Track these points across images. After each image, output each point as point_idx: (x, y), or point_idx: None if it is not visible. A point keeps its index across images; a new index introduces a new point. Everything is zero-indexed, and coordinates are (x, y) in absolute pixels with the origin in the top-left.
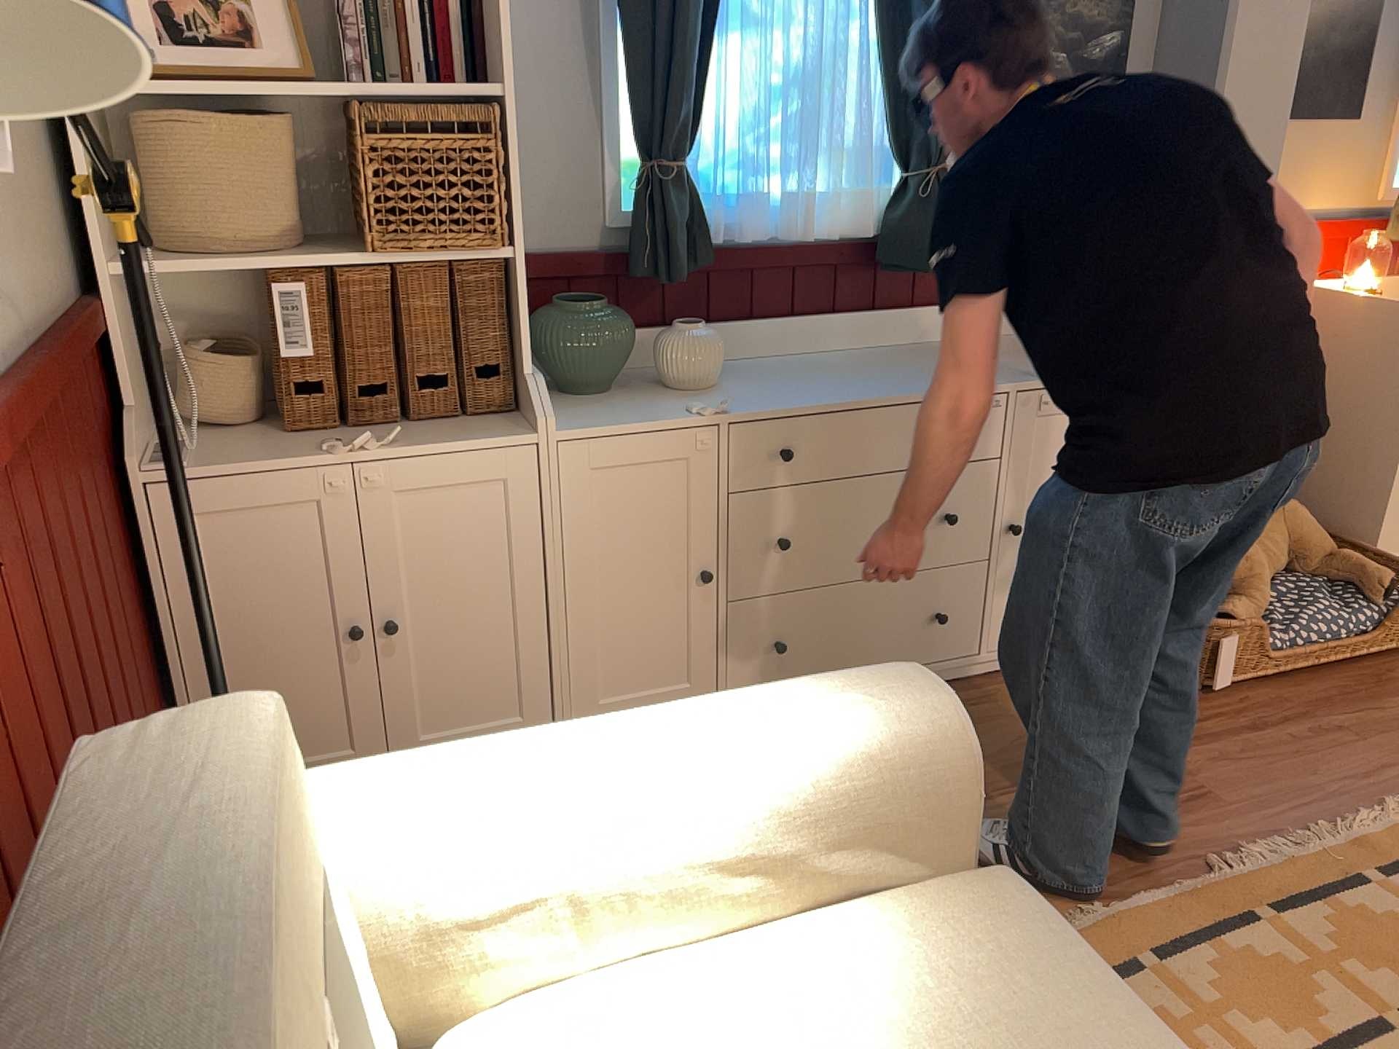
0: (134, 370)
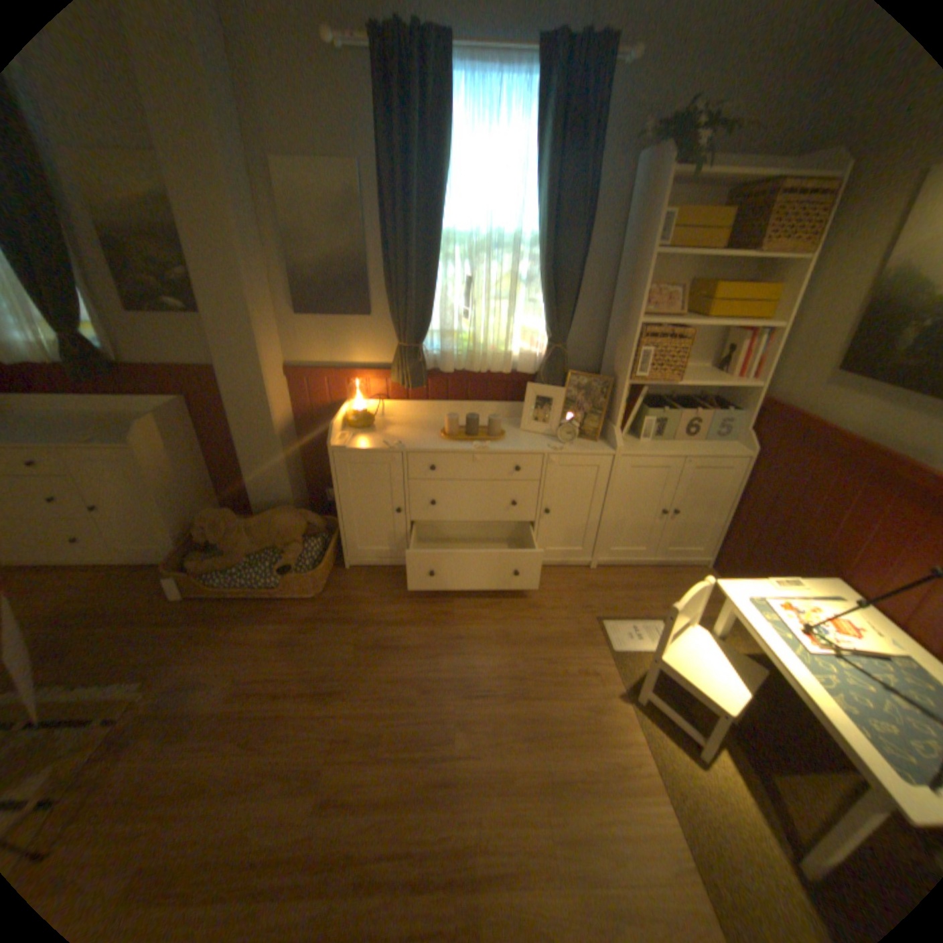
0: None
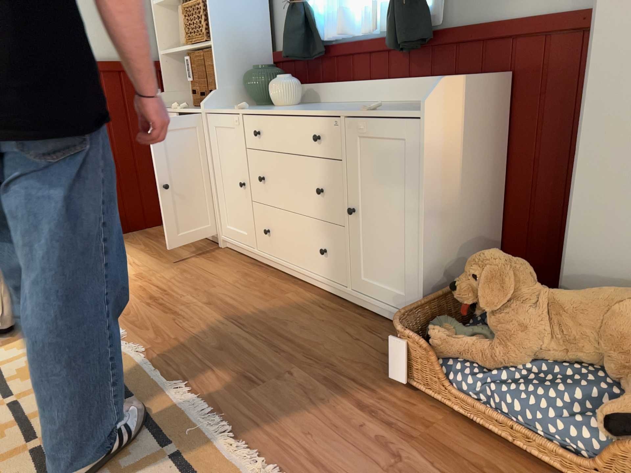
0: (171, 83)
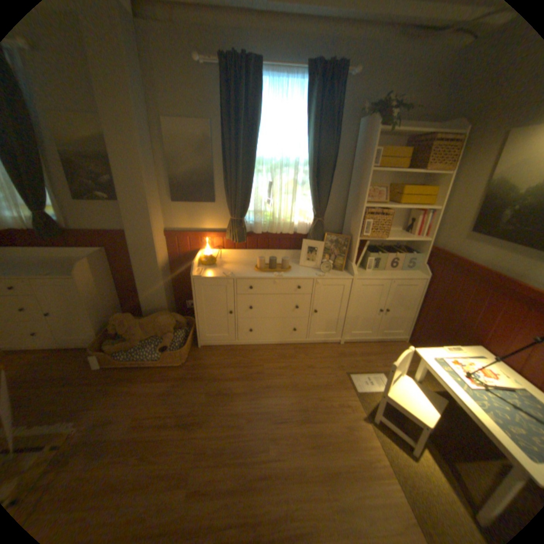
0: None
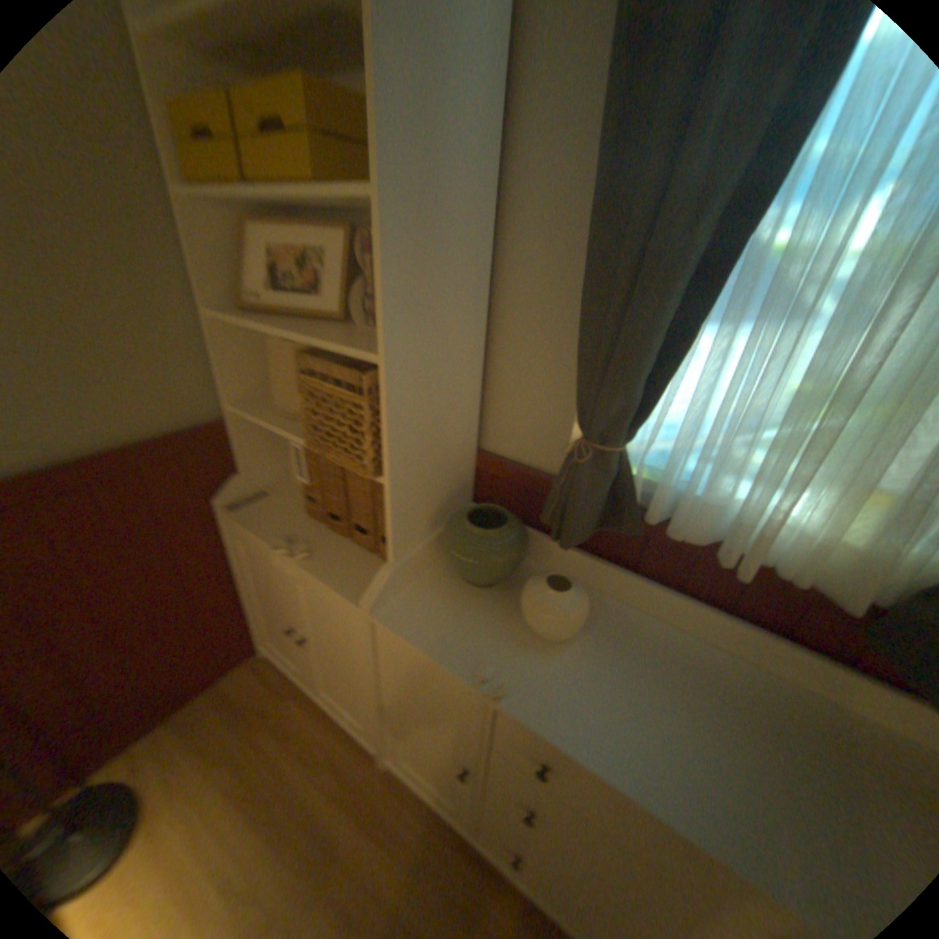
0: (250, 453)
